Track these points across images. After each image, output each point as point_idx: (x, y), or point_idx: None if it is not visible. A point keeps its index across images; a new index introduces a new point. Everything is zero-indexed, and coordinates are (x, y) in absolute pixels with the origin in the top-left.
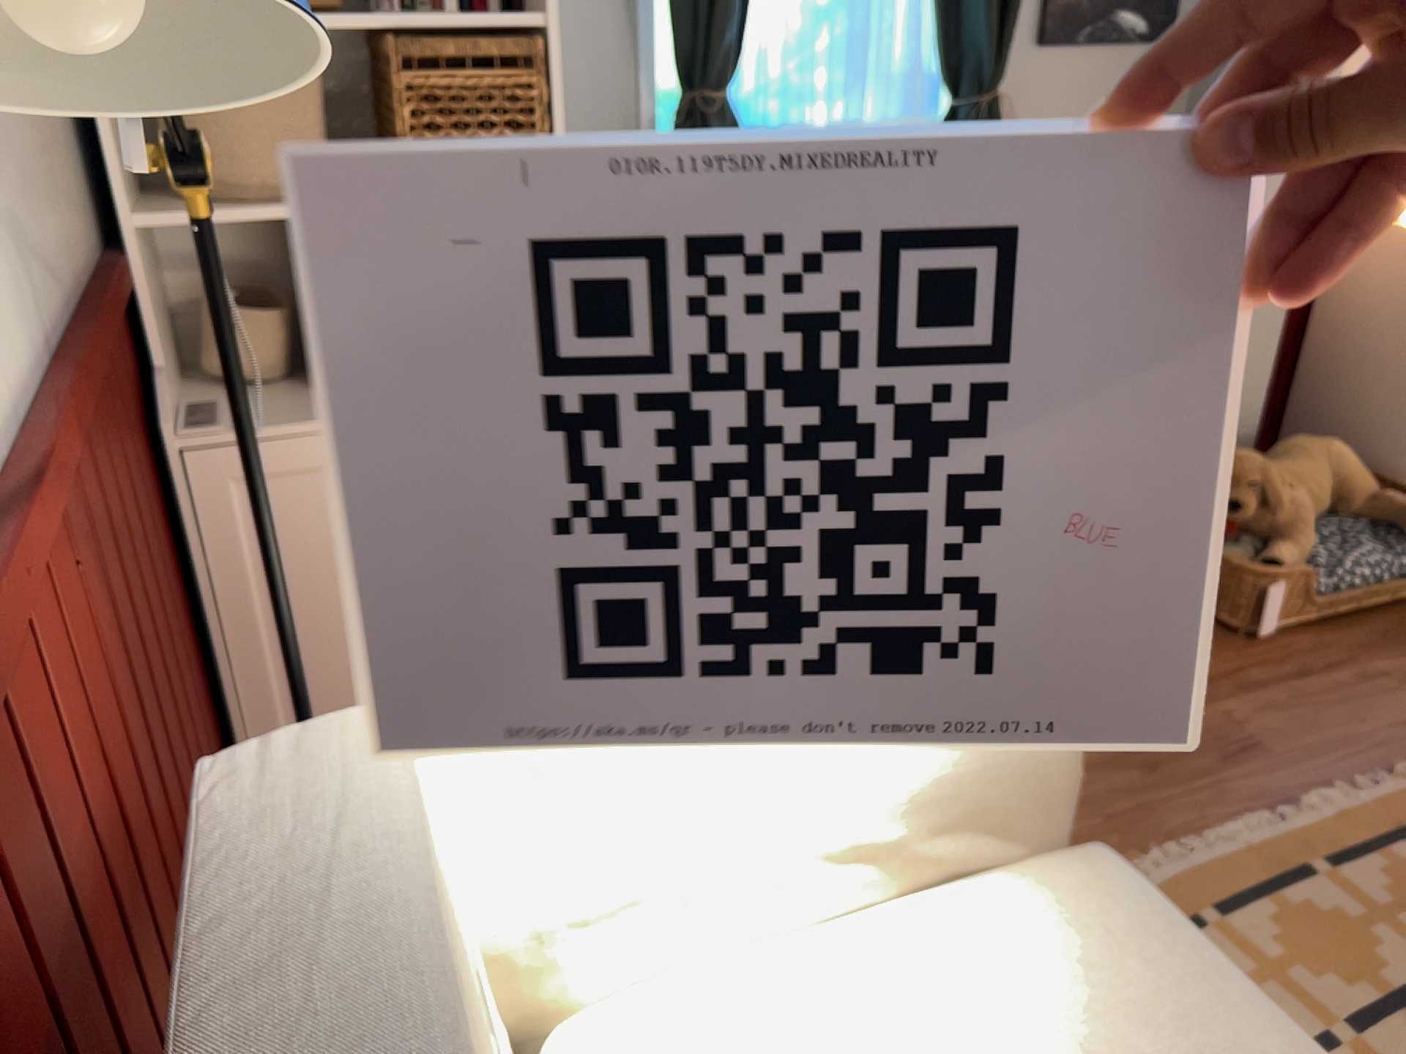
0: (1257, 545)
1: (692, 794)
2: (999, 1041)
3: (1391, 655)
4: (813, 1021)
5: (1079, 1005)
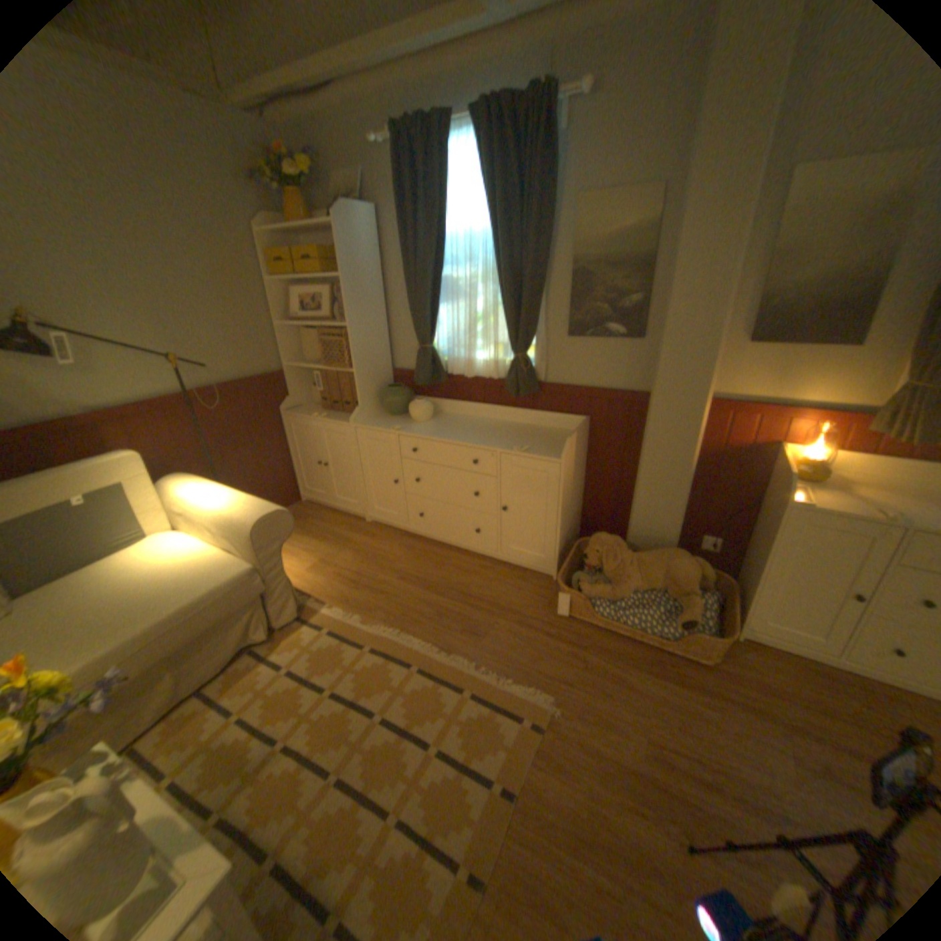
0: (597, 580)
1: (196, 500)
2: (172, 569)
3: (605, 658)
4: (176, 550)
5: (186, 575)
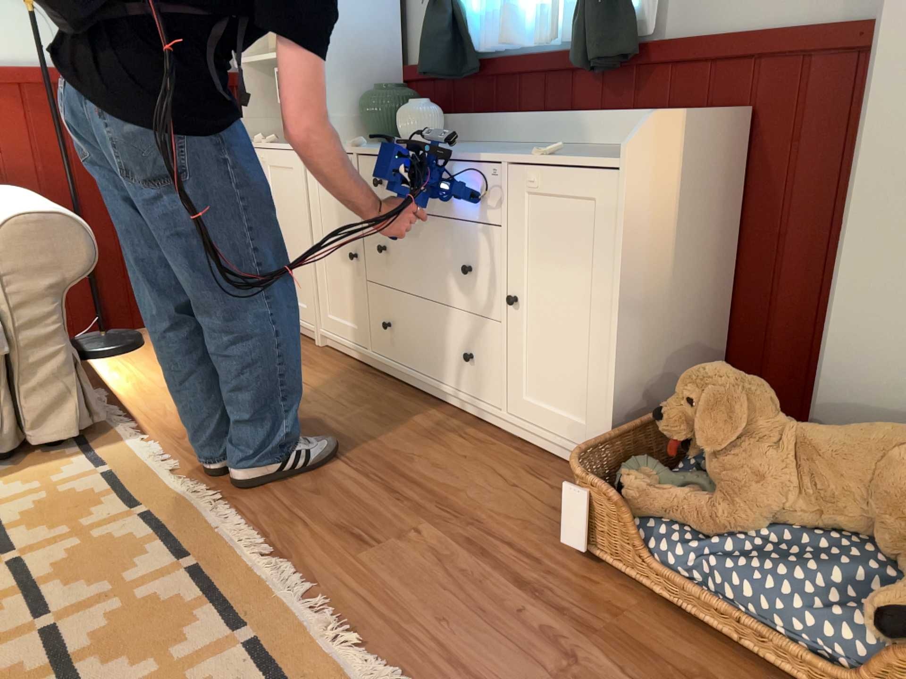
0: (685, 479)
1: None
2: None
3: (636, 667)
4: None
5: None
